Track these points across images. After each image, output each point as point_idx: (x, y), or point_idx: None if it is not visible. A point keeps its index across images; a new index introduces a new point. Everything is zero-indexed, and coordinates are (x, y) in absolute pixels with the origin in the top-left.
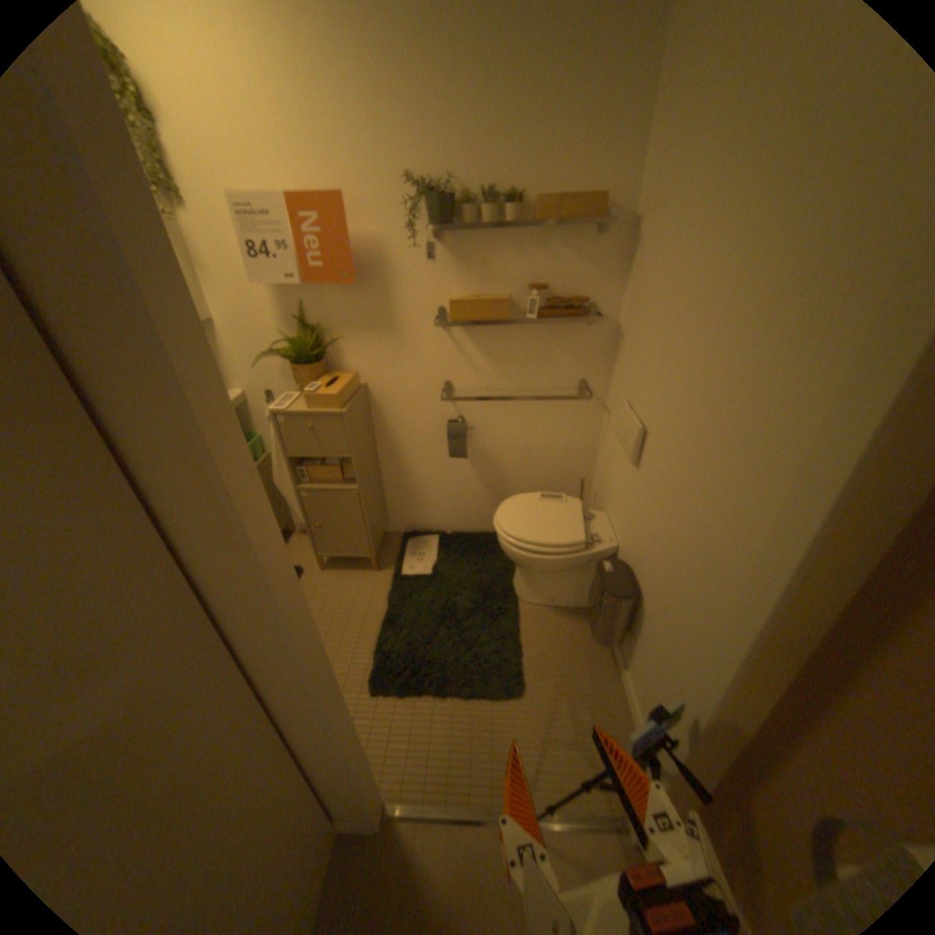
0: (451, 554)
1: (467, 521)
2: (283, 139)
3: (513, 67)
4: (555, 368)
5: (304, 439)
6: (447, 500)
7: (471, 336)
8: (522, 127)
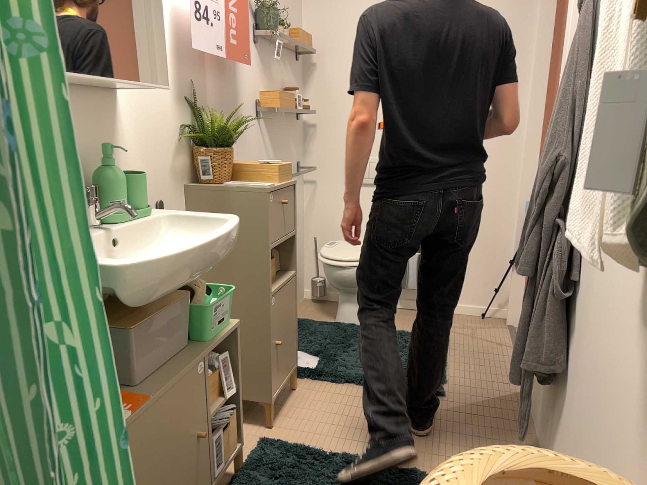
0: (302, 342)
1: None
2: None
3: None
4: (292, 155)
5: (280, 218)
6: None
7: (268, 129)
8: None
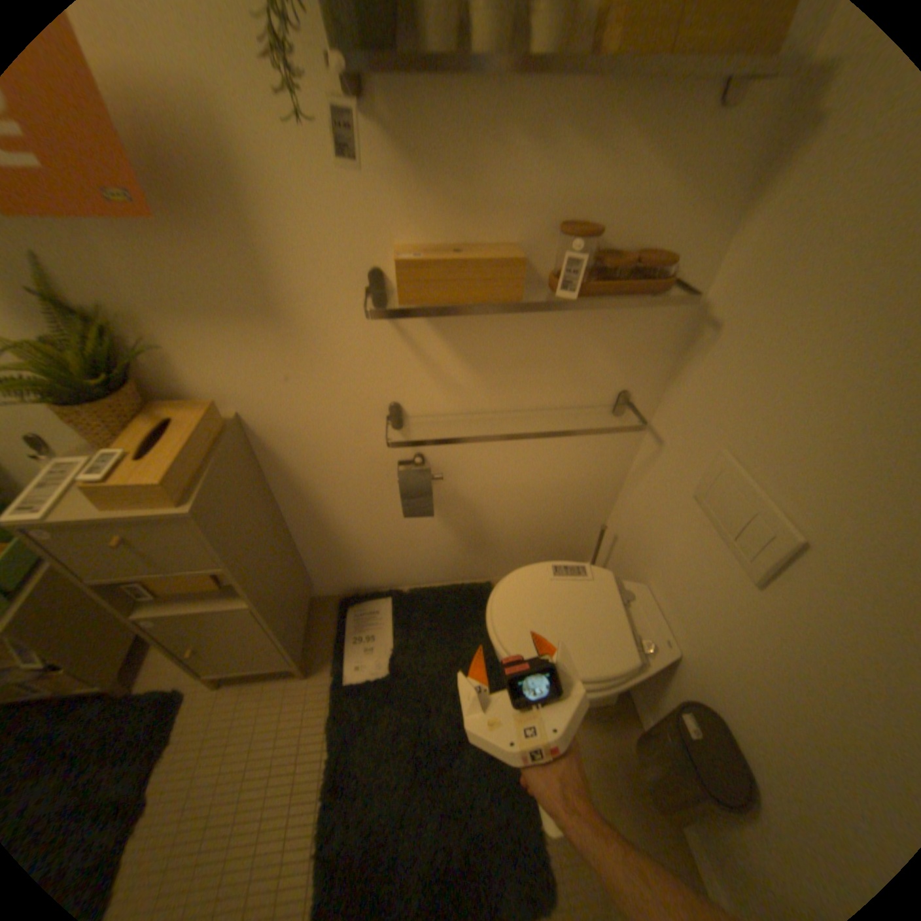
0: (414, 633)
1: (430, 573)
2: None
3: None
4: (584, 373)
5: (113, 556)
6: (400, 555)
7: (437, 322)
8: None
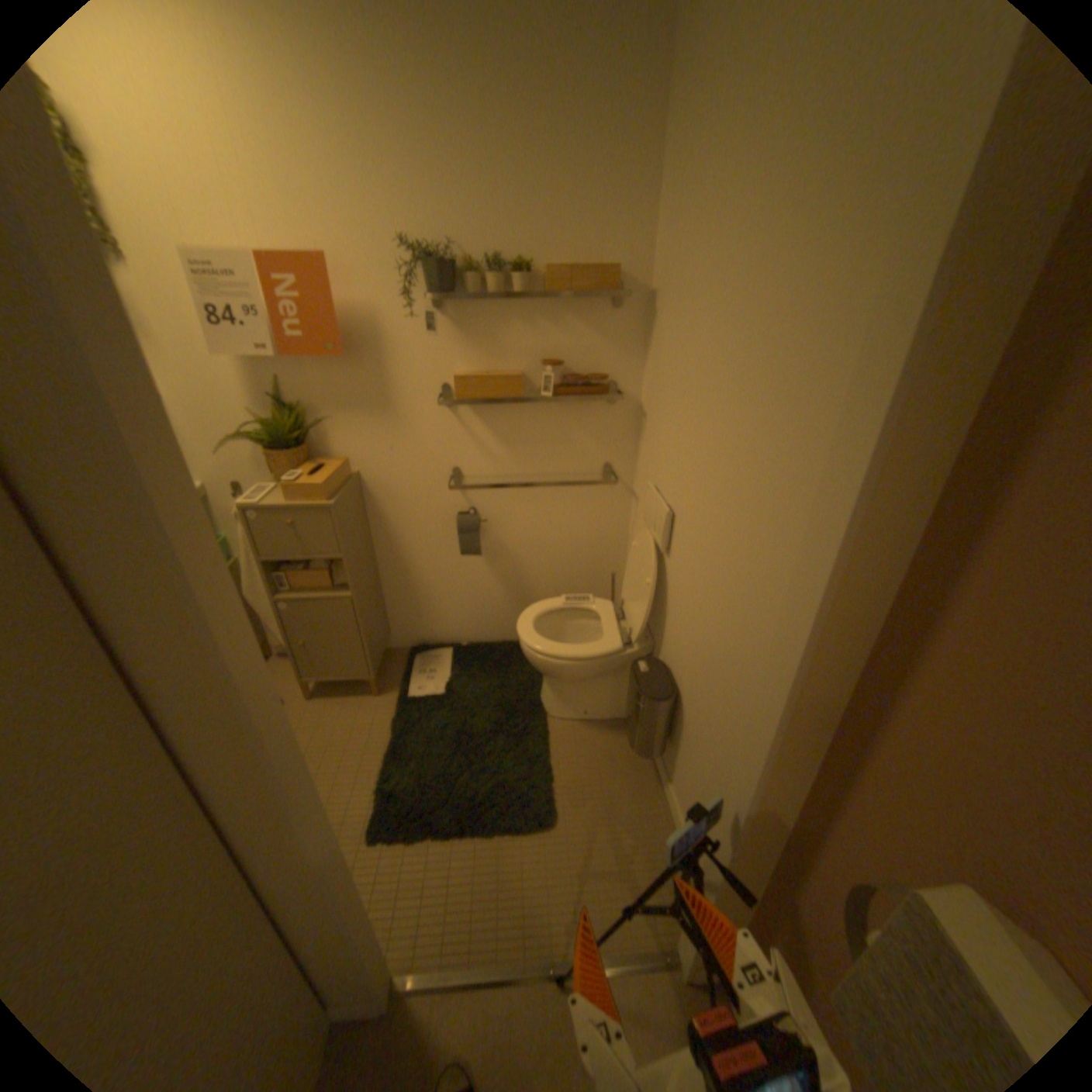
0: (469, 670)
1: (486, 630)
2: (254, 194)
3: (515, 135)
4: (577, 452)
5: (285, 538)
6: (461, 607)
7: (482, 417)
8: (528, 196)
